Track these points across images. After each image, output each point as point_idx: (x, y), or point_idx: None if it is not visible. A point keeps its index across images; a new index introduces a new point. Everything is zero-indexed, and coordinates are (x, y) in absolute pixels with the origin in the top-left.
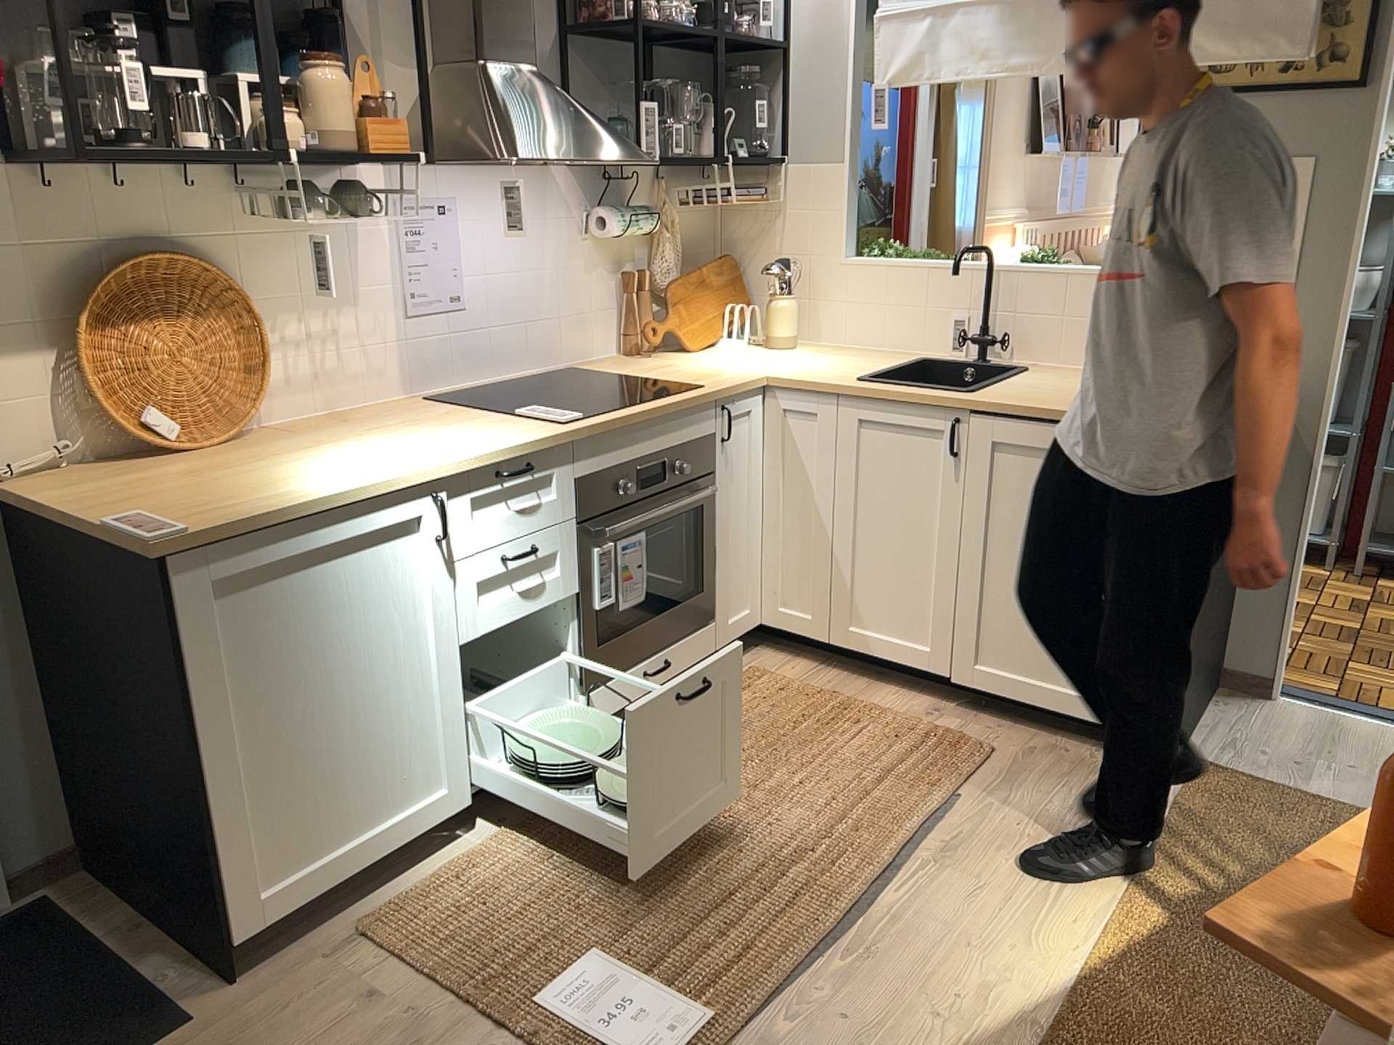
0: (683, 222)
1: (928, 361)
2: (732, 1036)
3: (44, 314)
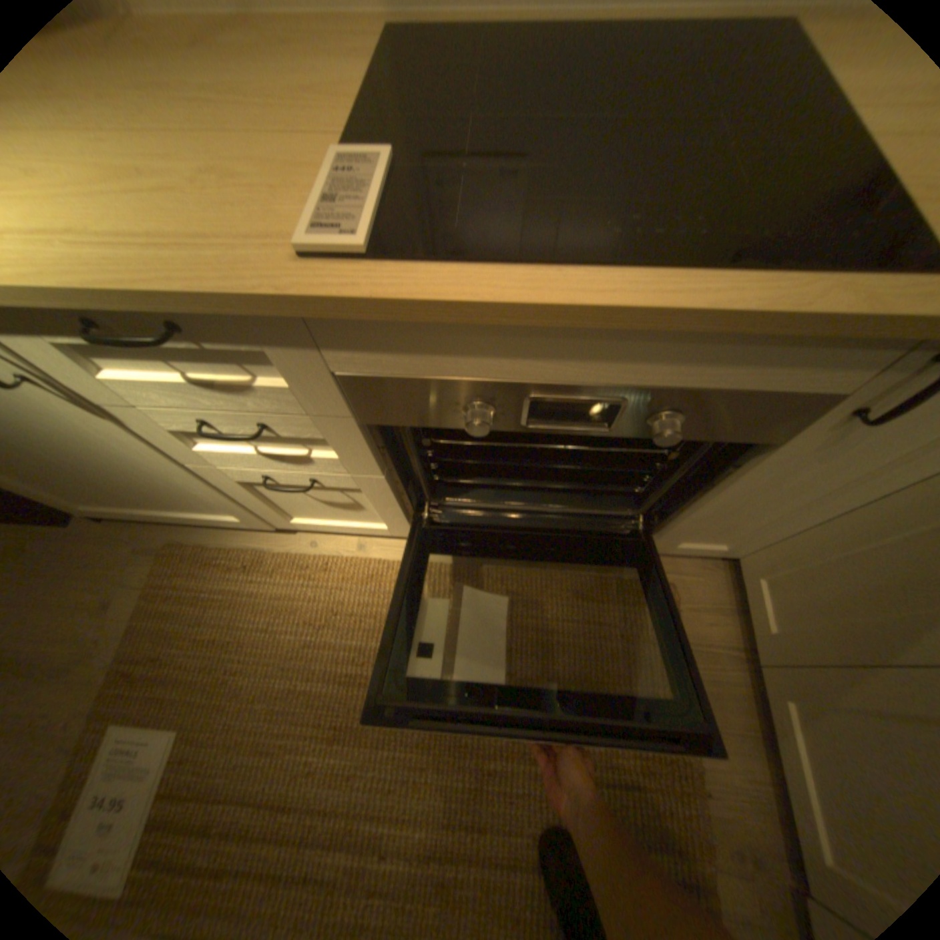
0: None
1: None
2: None
3: None
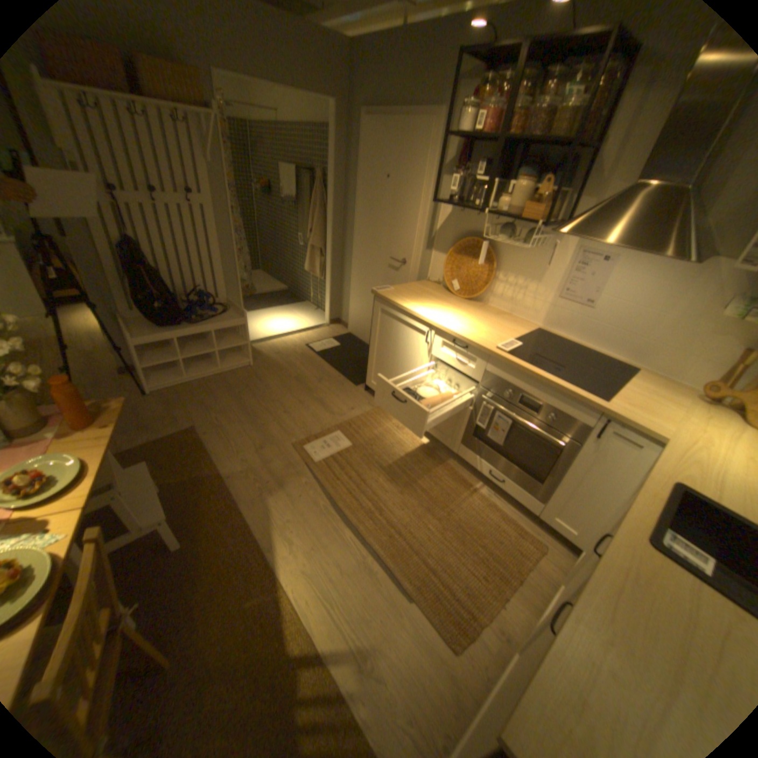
0: None
1: None
2: (307, 466)
3: (452, 245)
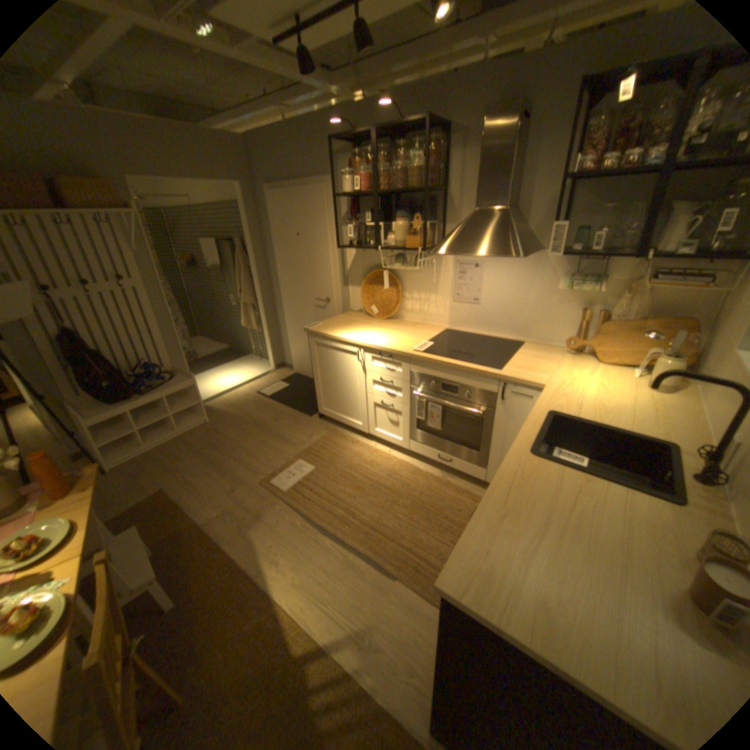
0: (669, 289)
1: (670, 448)
2: (278, 496)
3: (362, 279)
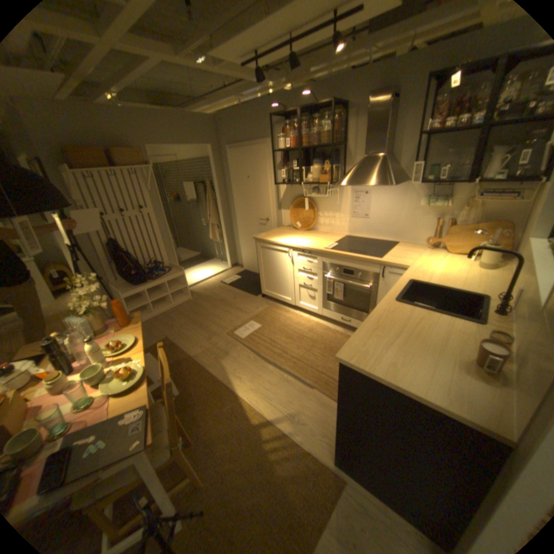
0: (494, 203)
1: (484, 298)
2: (238, 341)
3: (291, 204)
